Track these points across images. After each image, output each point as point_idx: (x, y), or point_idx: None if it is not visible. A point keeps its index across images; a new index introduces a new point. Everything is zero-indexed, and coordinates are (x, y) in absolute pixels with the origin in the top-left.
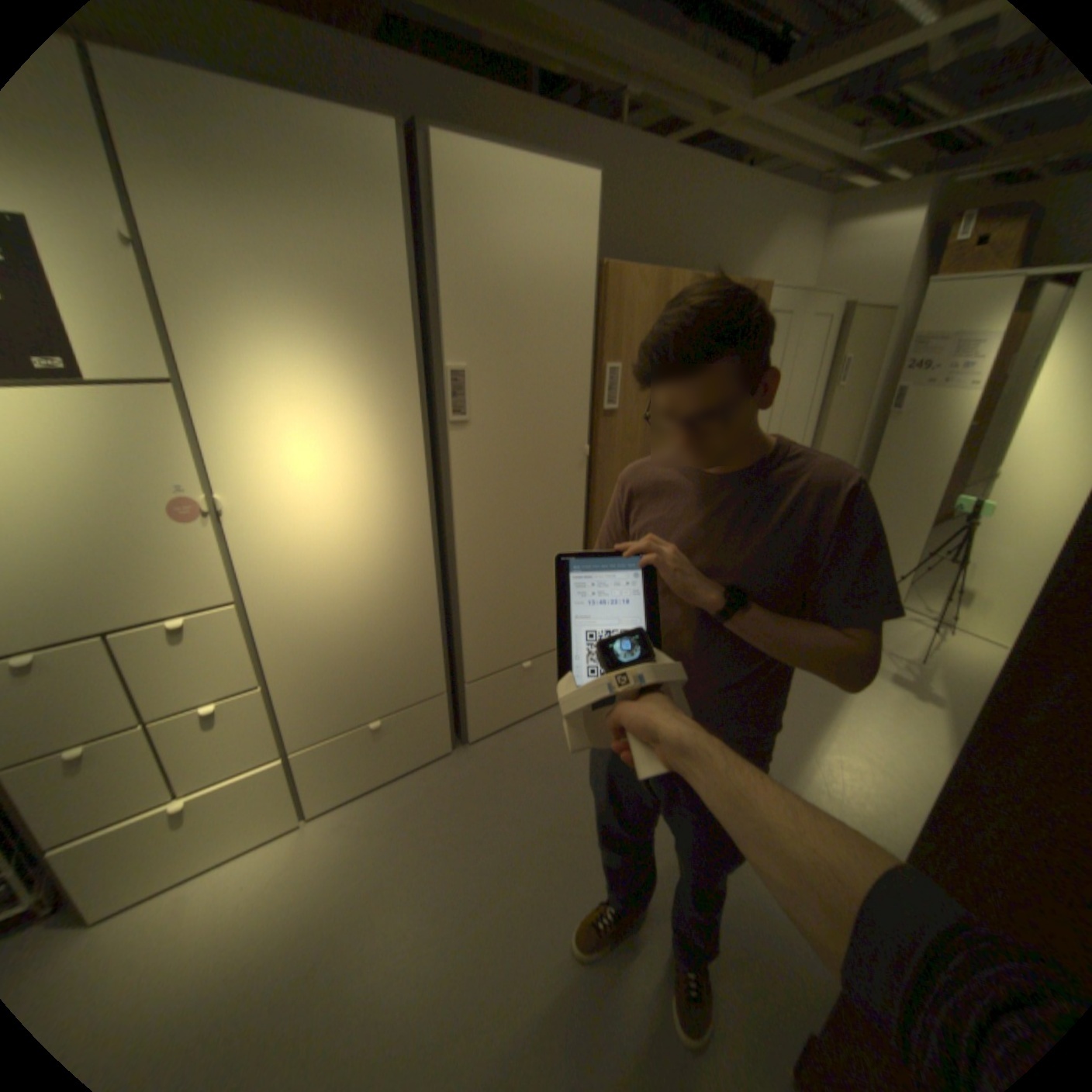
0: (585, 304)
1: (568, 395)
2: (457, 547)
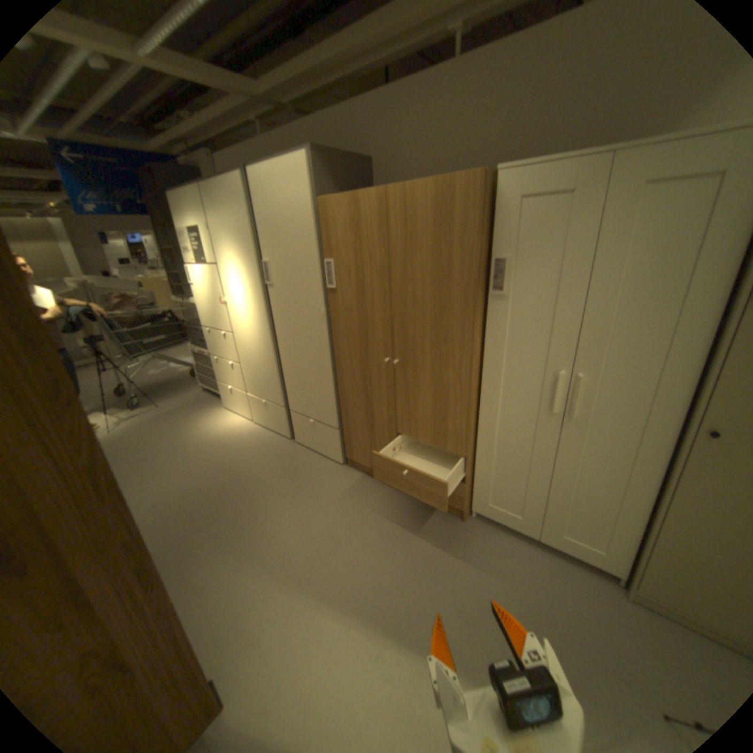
0: (309, 226)
1: (309, 278)
2: (279, 342)
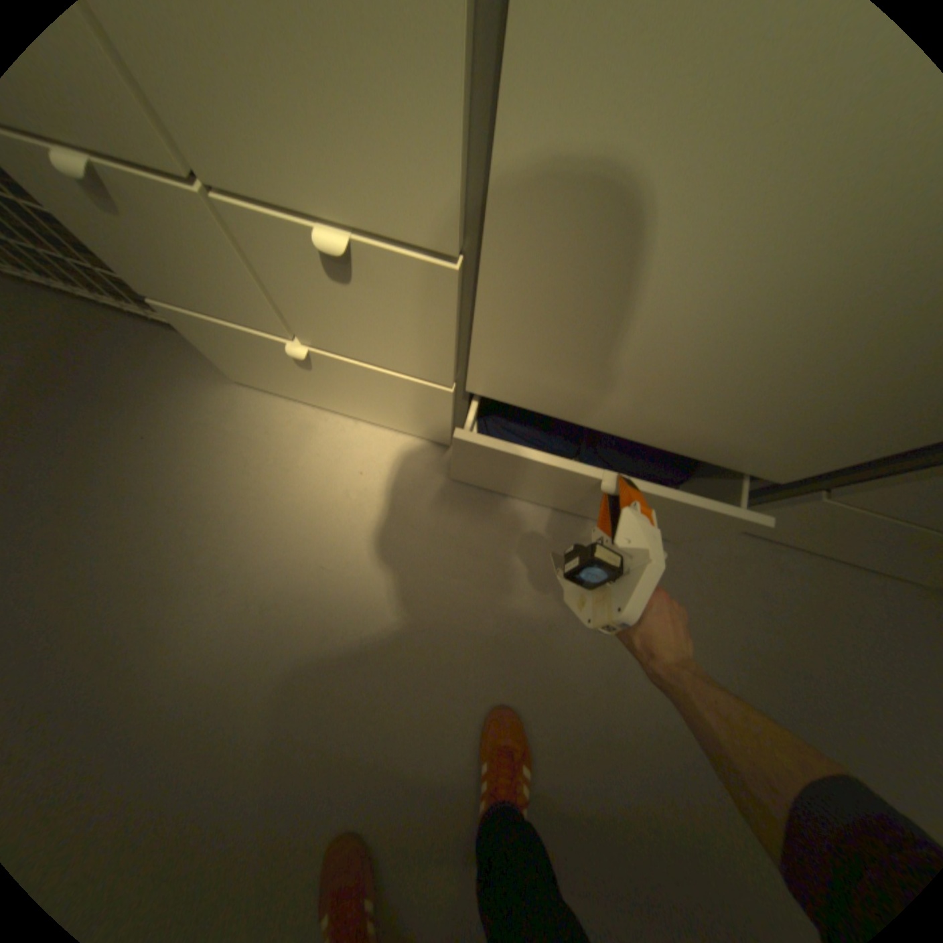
0: None
1: None
2: None
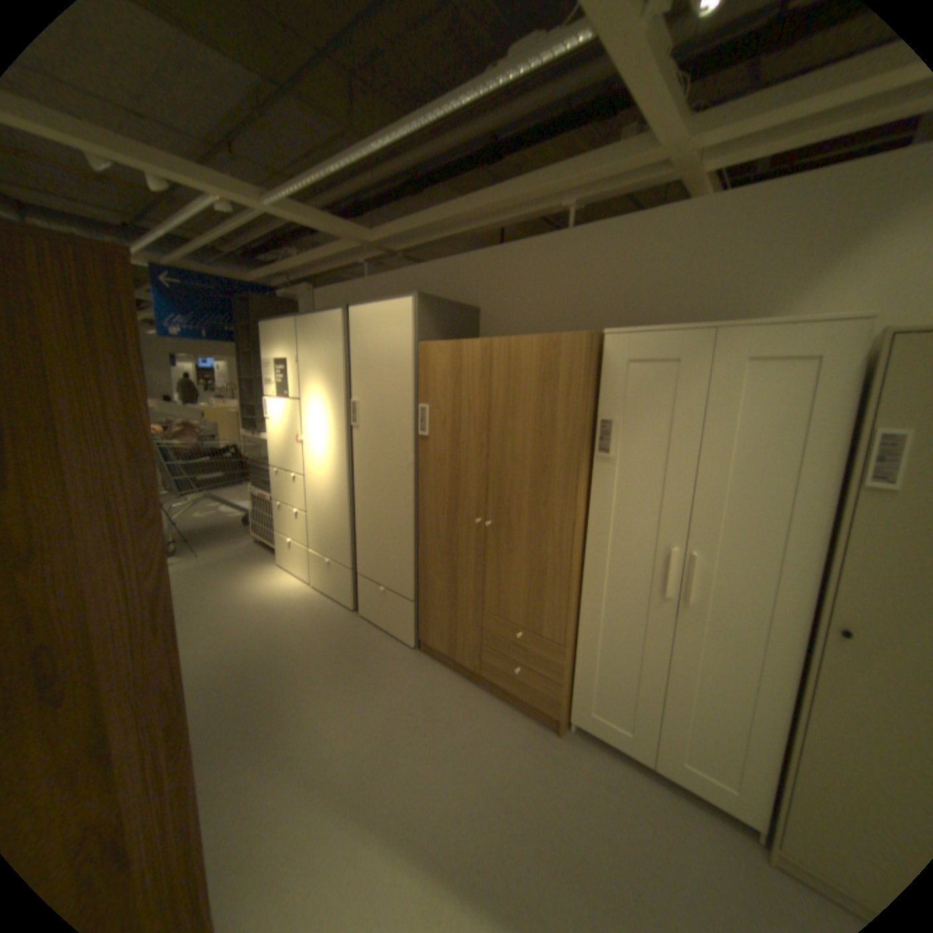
0: (407, 370)
1: (400, 422)
2: (356, 491)
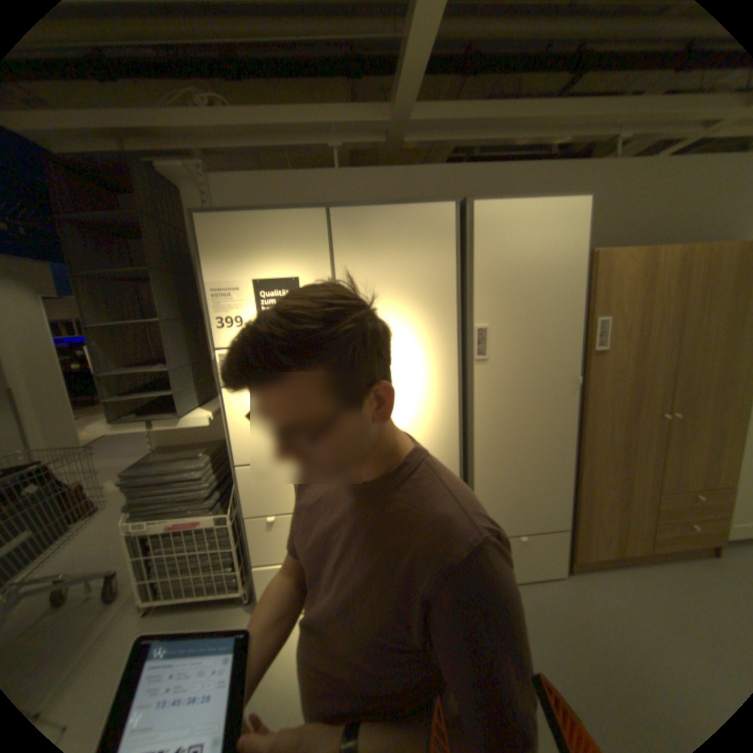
0: (579, 279)
1: (563, 341)
2: (475, 441)
